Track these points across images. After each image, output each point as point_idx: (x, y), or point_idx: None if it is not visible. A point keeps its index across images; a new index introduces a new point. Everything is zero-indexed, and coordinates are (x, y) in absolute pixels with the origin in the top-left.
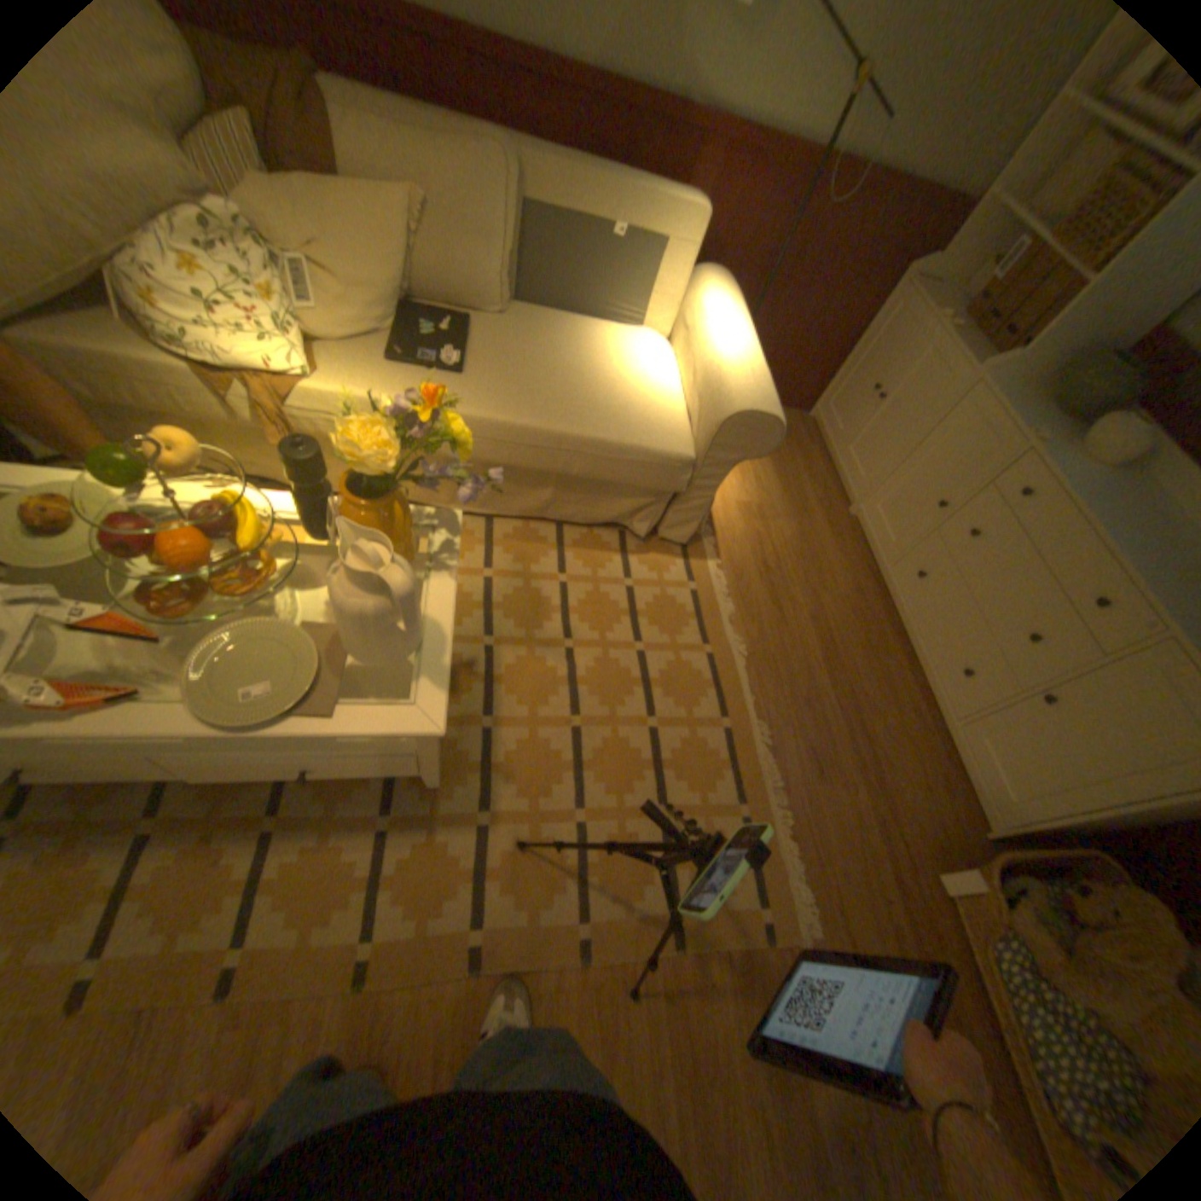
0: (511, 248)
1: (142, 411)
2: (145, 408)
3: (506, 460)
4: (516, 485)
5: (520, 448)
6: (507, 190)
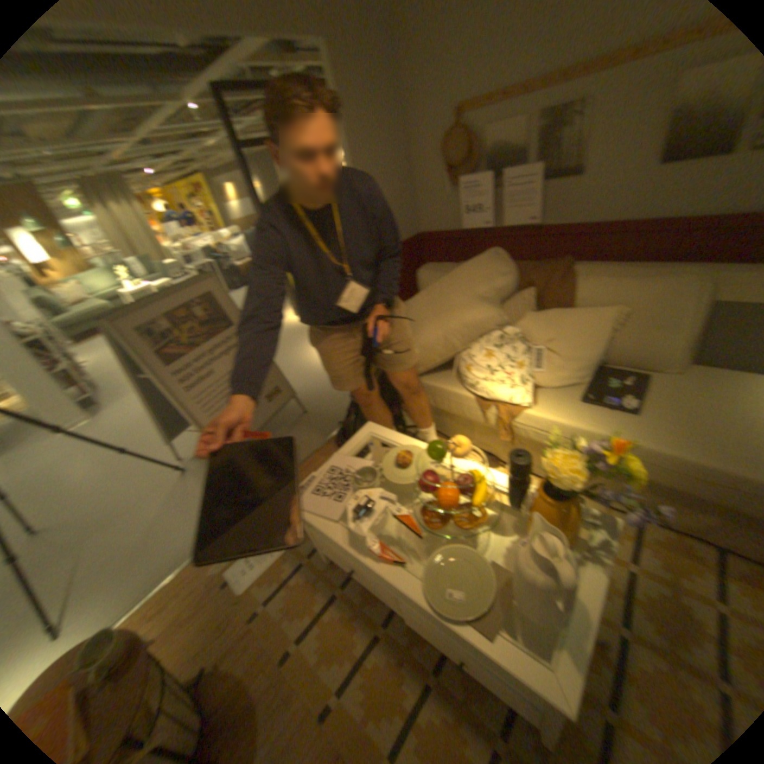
0: (697, 331)
1: (448, 412)
2: (450, 412)
3: (670, 483)
4: (677, 503)
5: (687, 477)
6: (699, 298)
